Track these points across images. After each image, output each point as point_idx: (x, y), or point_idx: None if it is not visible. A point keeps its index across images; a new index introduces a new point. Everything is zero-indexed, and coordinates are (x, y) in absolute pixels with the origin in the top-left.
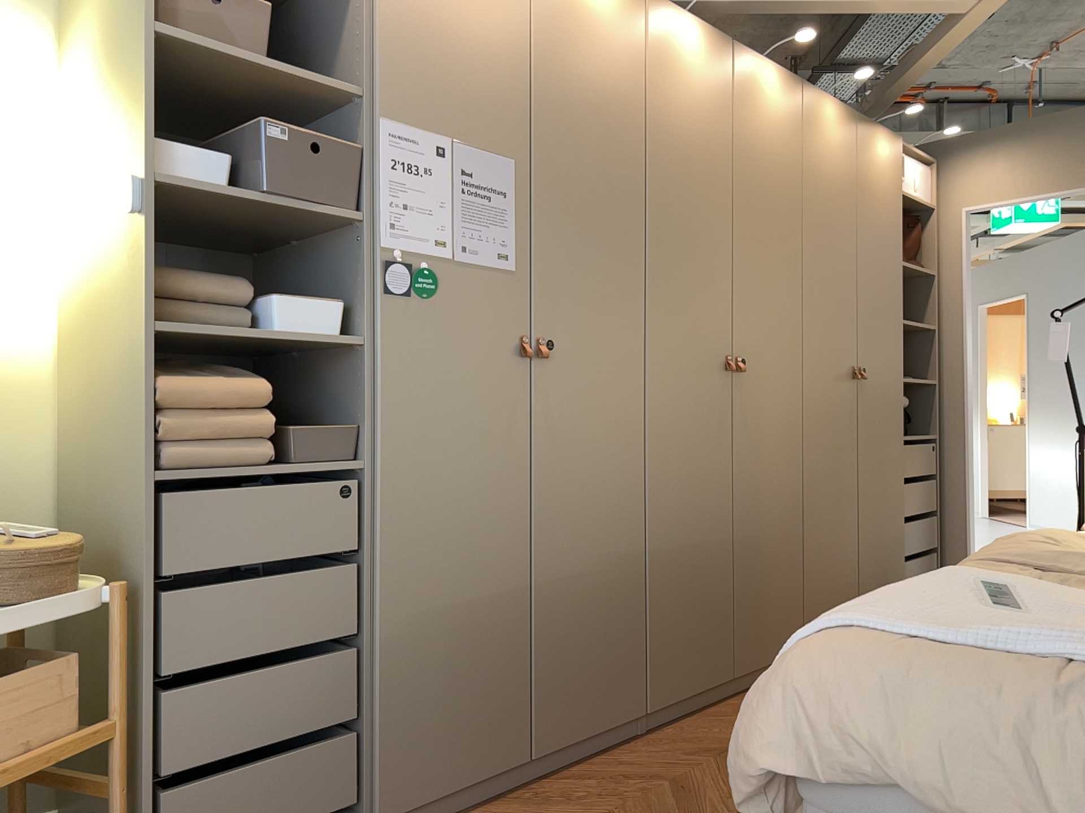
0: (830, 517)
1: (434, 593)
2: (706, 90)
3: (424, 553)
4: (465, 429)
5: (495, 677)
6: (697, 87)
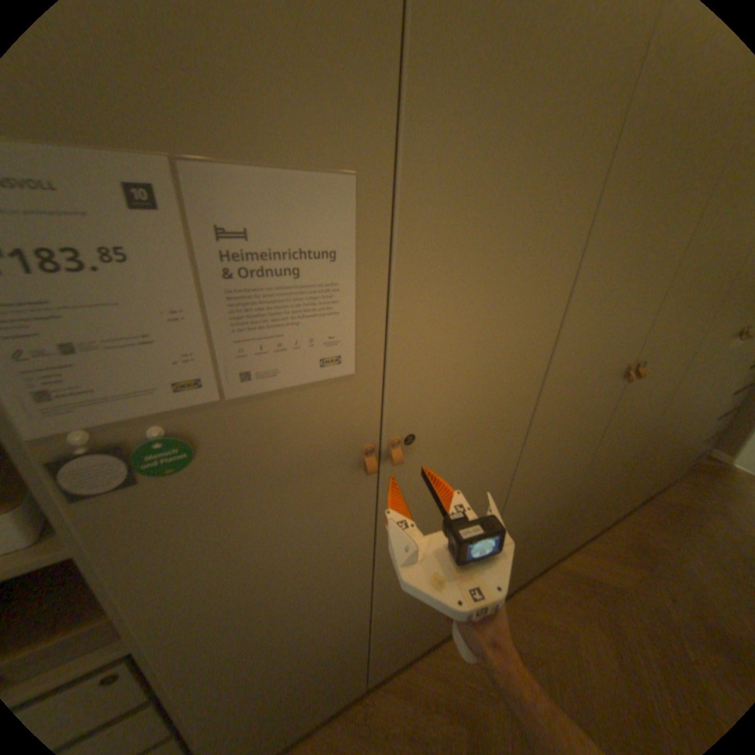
0: (659, 451)
1: (260, 677)
2: None
3: (241, 665)
4: (283, 564)
5: (333, 678)
6: None
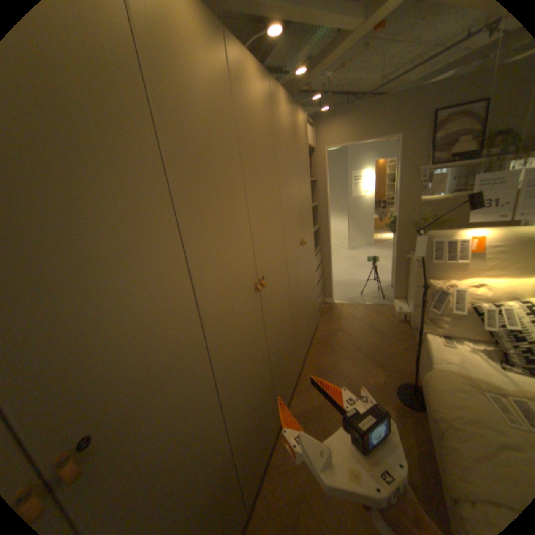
0: (300, 315)
1: None
2: (207, 78)
3: None
4: None
5: None
6: (199, 73)
